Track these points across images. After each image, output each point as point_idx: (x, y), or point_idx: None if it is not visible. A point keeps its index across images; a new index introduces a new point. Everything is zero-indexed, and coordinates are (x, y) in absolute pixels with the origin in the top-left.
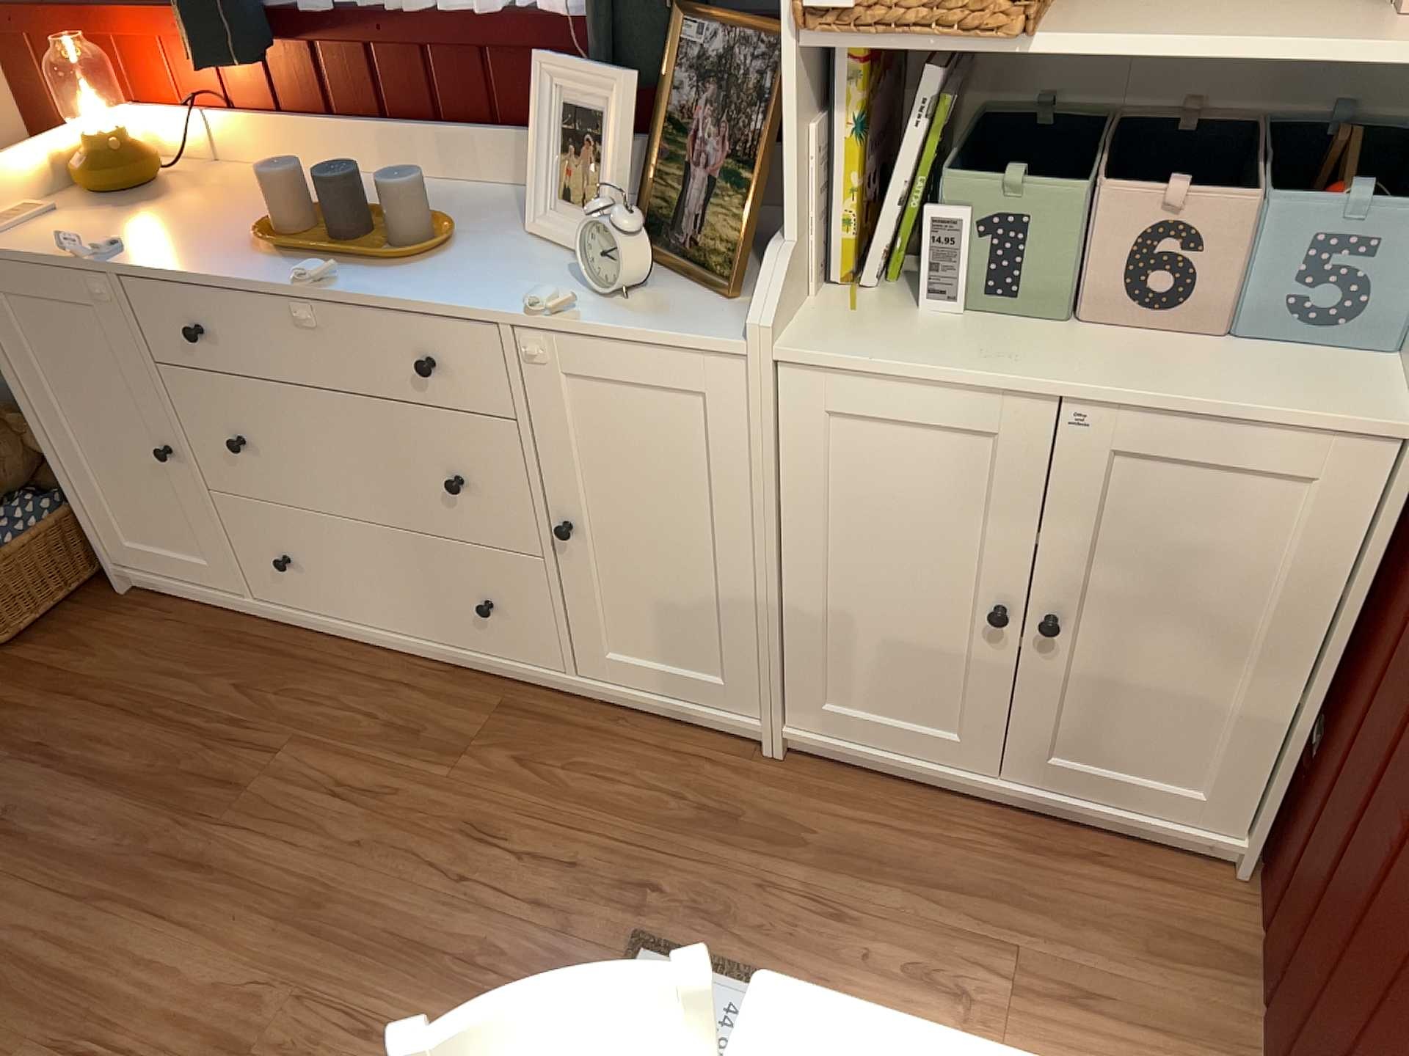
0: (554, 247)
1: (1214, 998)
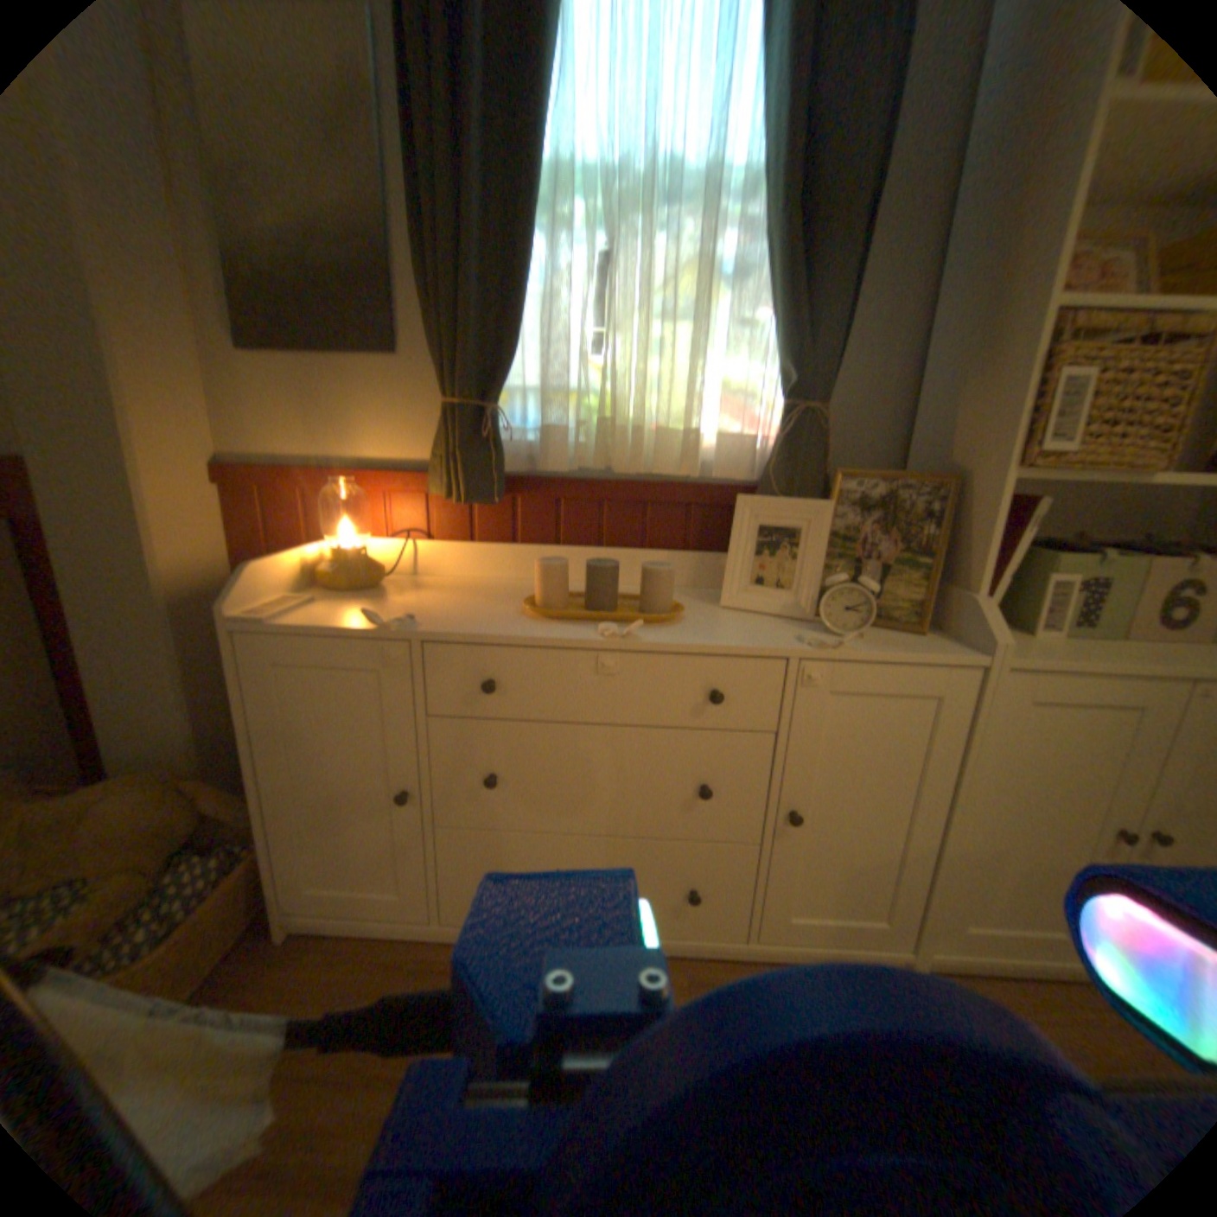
0: (743, 611)
1: None
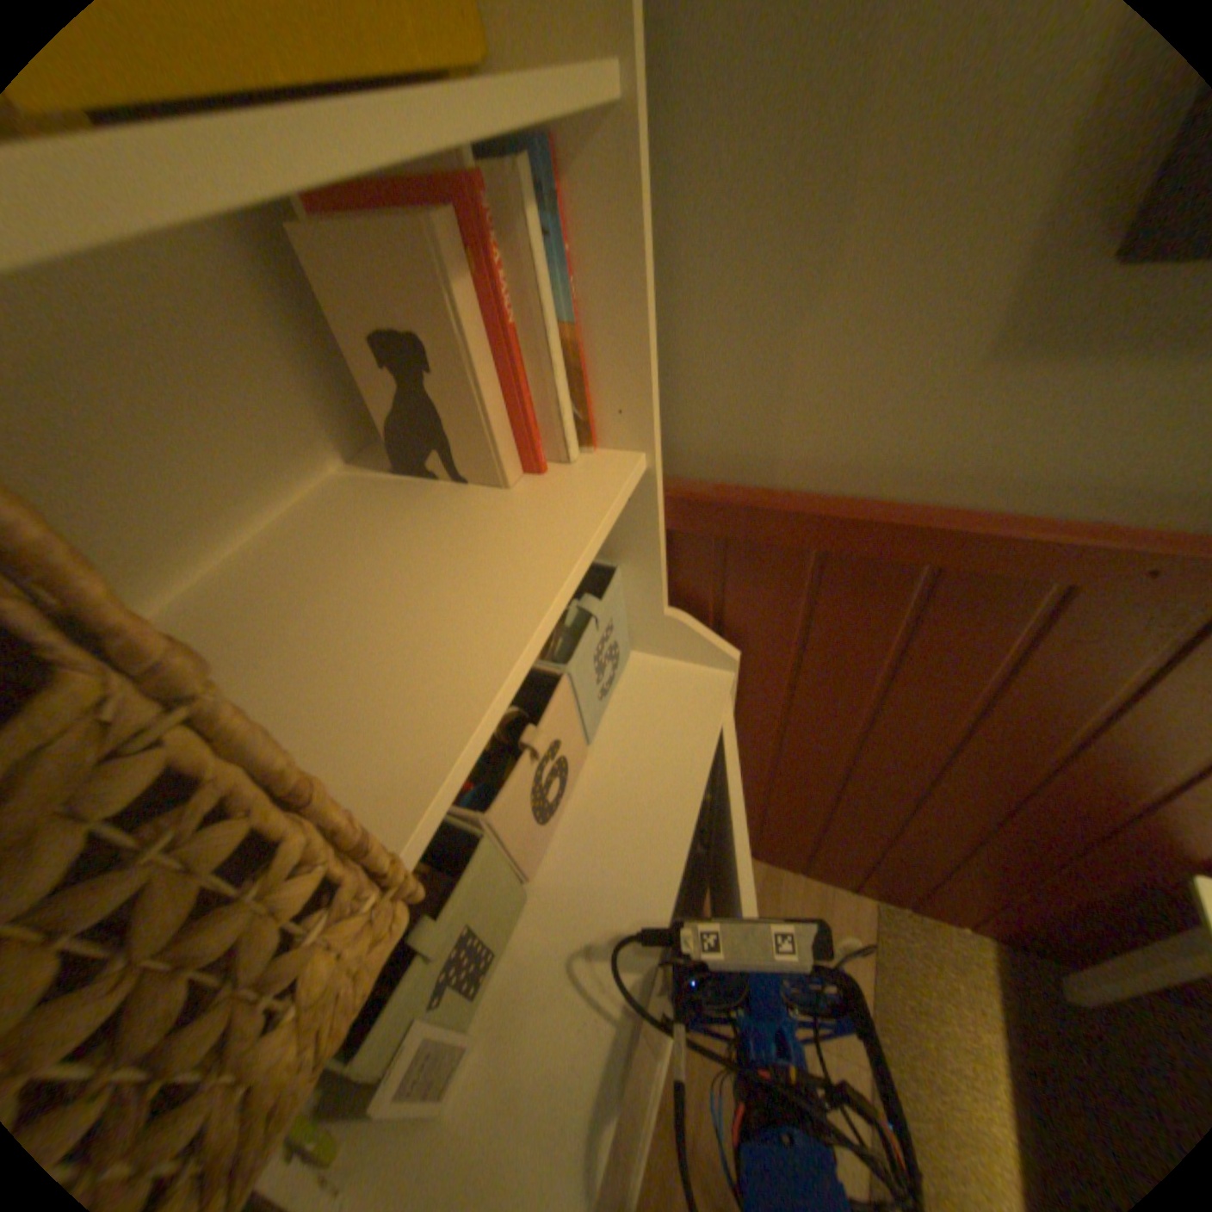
0: None
1: (807, 898)
